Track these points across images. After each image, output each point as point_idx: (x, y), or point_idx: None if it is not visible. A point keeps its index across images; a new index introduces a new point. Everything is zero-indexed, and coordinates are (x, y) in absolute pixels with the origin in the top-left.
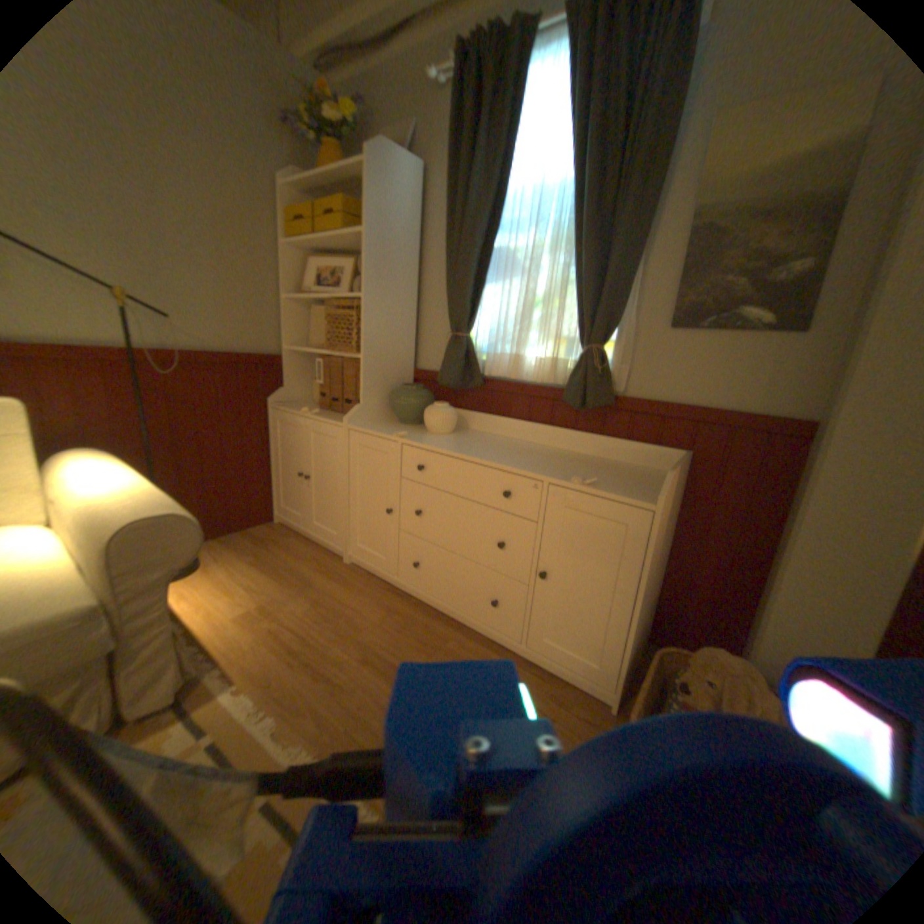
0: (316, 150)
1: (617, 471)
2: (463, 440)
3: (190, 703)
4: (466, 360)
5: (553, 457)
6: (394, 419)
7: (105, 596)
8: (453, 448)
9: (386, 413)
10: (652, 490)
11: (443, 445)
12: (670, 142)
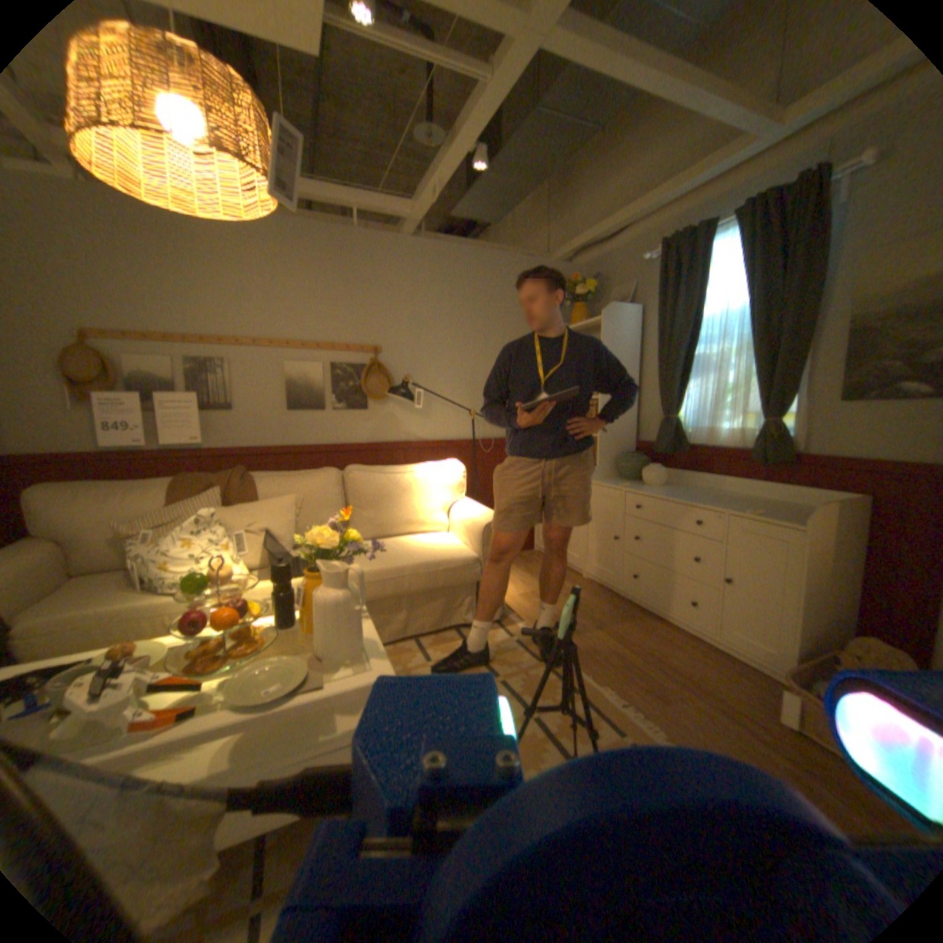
0: (570, 307)
1: (797, 510)
2: (672, 489)
3: (504, 623)
4: (674, 433)
5: (743, 500)
6: (621, 477)
7: (479, 553)
8: (662, 493)
9: (614, 472)
10: (815, 520)
11: (655, 492)
12: (819, 280)
